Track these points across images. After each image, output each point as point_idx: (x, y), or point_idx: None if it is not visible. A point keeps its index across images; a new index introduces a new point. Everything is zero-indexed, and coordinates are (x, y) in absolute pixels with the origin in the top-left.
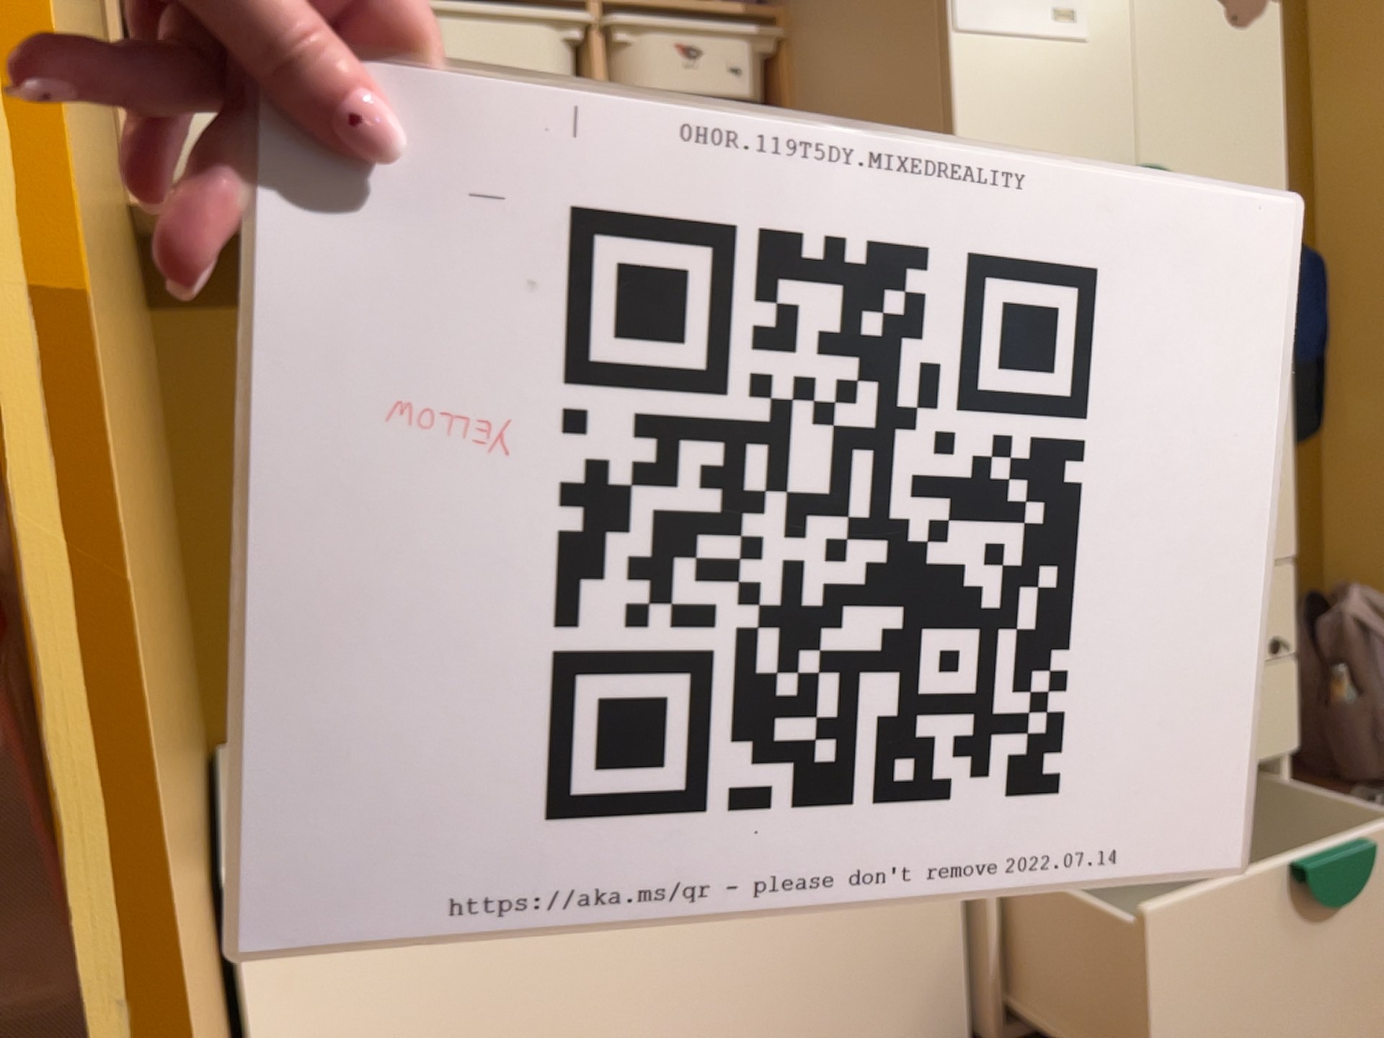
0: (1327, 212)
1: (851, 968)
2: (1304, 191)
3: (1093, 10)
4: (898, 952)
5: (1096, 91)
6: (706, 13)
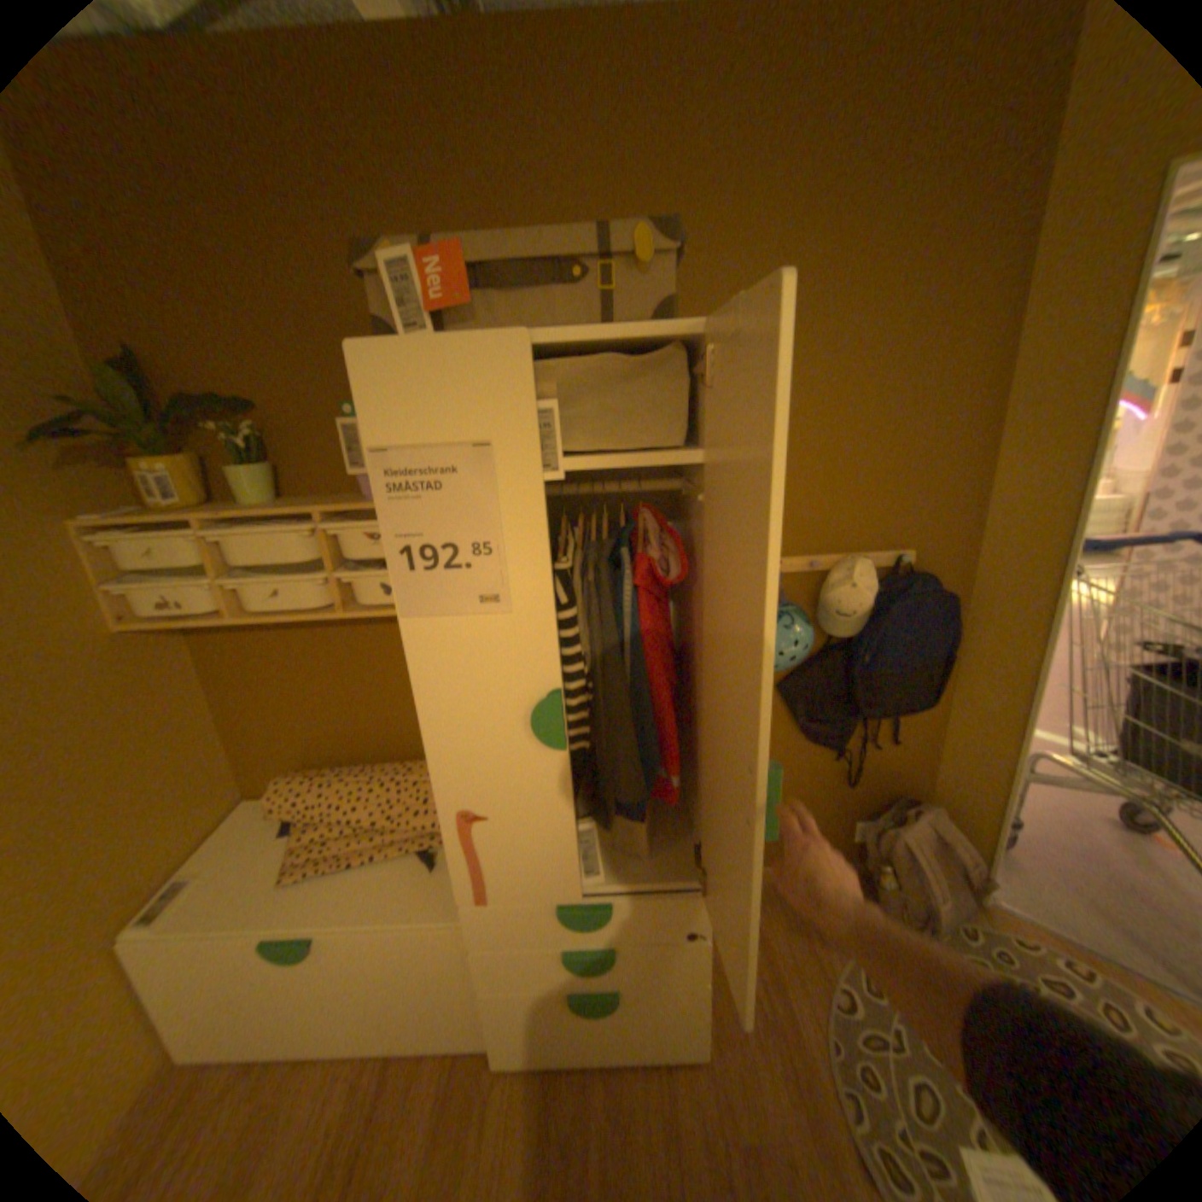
0: (987, 552)
1: (410, 1014)
2: (967, 535)
3: (513, 593)
4: (436, 1013)
5: (519, 643)
6: None
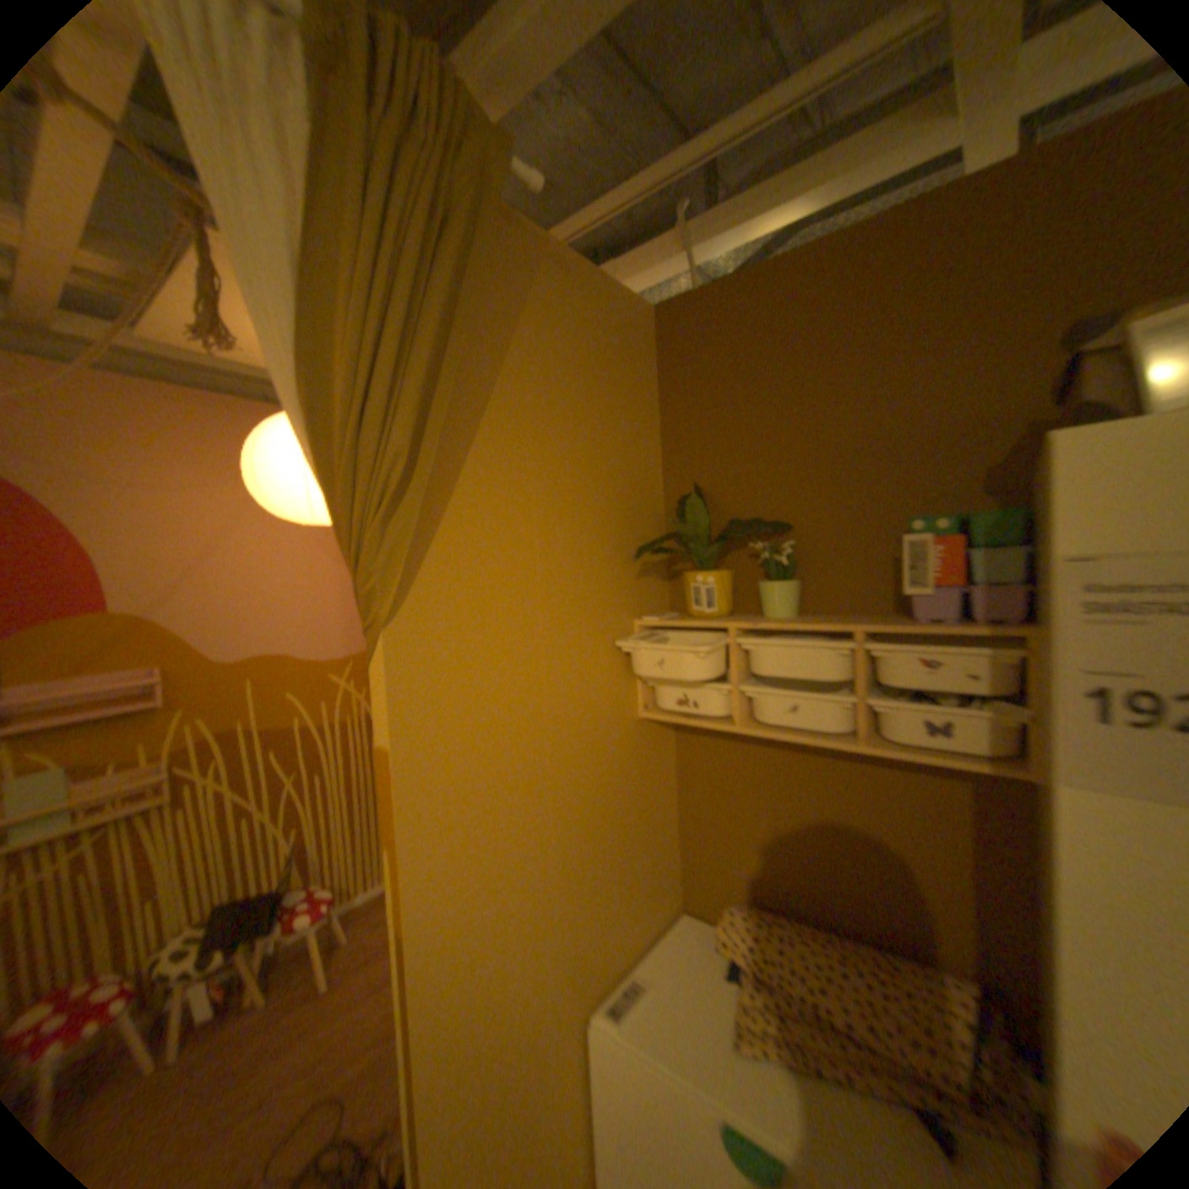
0: None
1: None
2: None
3: None
4: None
5: None
6: (955, 631)
